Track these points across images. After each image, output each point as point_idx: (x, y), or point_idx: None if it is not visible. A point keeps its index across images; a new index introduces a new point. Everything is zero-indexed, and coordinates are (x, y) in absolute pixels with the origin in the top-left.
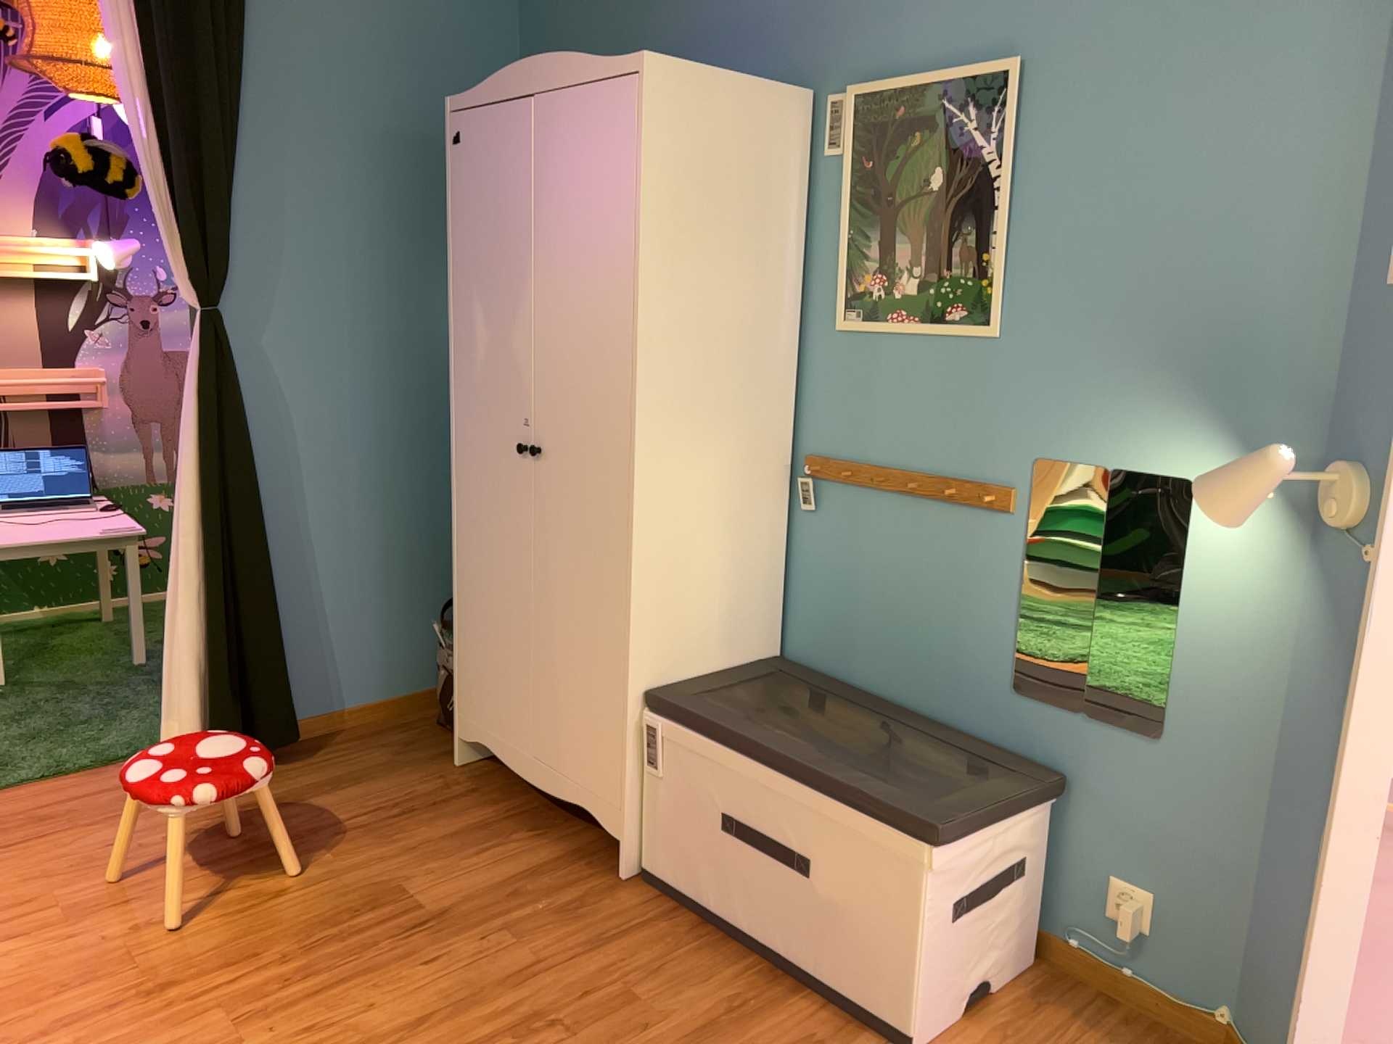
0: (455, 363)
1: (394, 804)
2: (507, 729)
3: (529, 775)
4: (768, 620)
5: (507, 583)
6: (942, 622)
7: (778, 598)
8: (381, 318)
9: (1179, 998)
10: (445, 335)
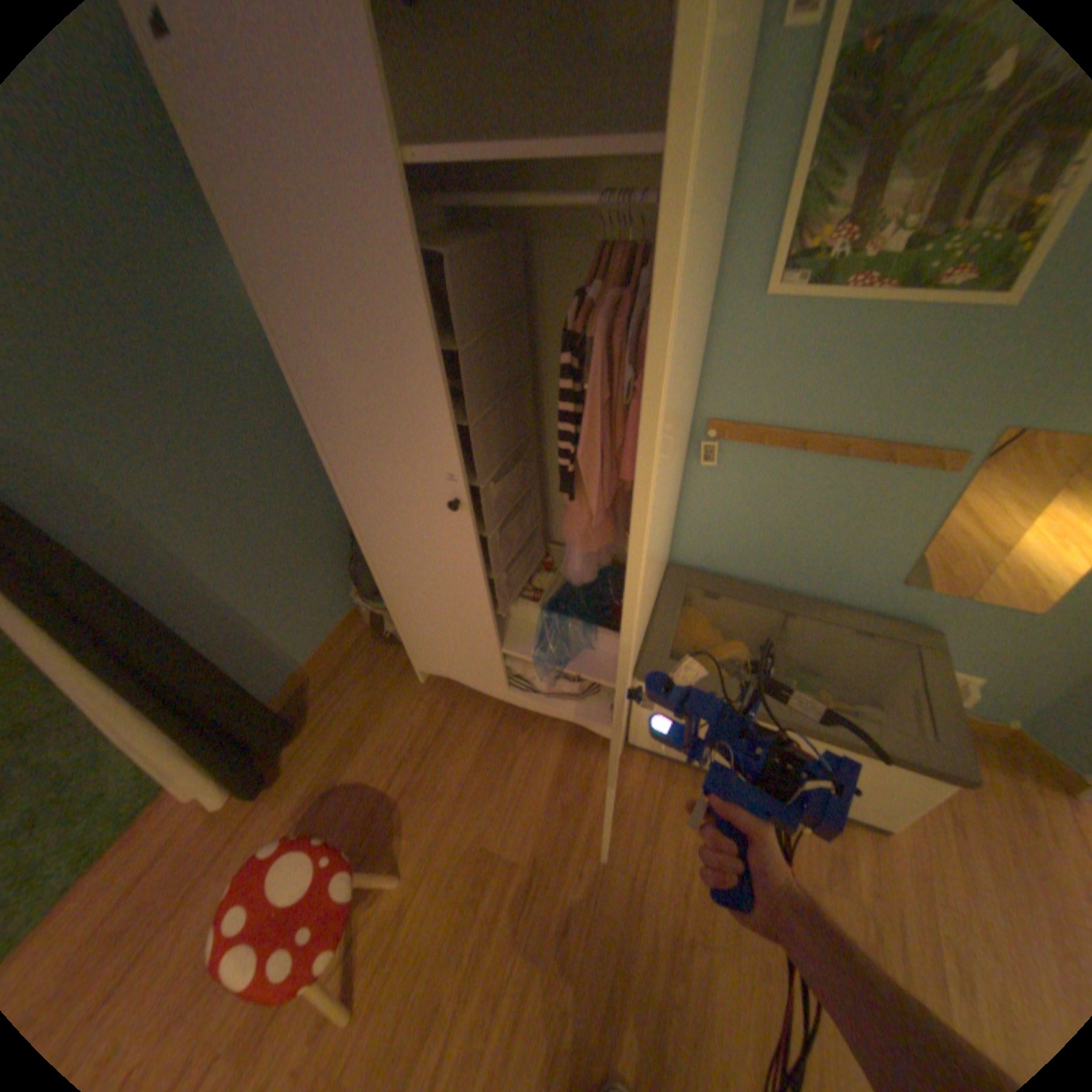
0: (310, 404)
1: (409, 749)
2: (479, 676)
3: (510, 700)
4: (669, 547)
5: (457, 598)
6: (845, 541)
7: (673, 529)
8: (144, 333)
9: (985, 718)
10: (227, 325)
